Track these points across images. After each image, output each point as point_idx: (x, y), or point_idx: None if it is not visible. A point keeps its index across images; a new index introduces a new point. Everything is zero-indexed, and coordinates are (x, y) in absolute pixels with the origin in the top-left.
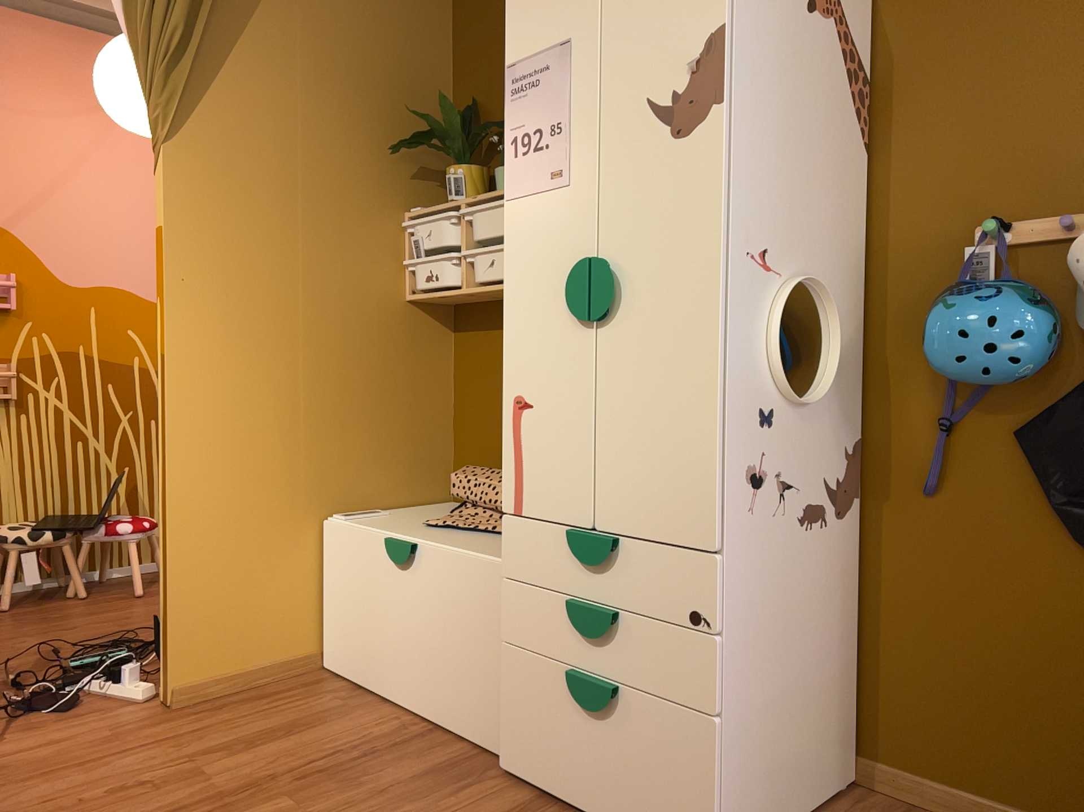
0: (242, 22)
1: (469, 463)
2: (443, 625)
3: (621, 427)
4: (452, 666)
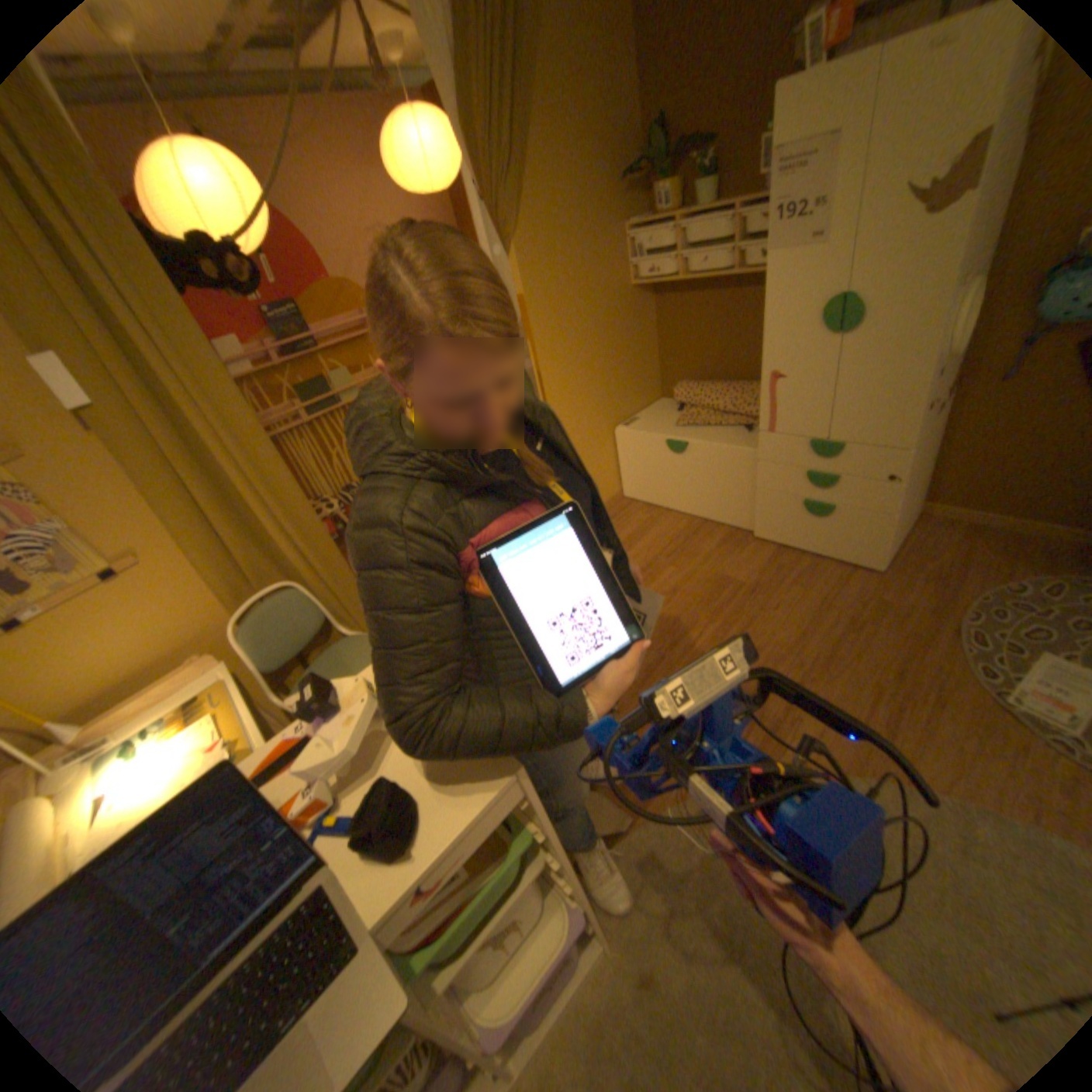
0: (525, 116)
1: (673, 376)
2: (709, 478)
3: (852, 390)
4: (716, 495)
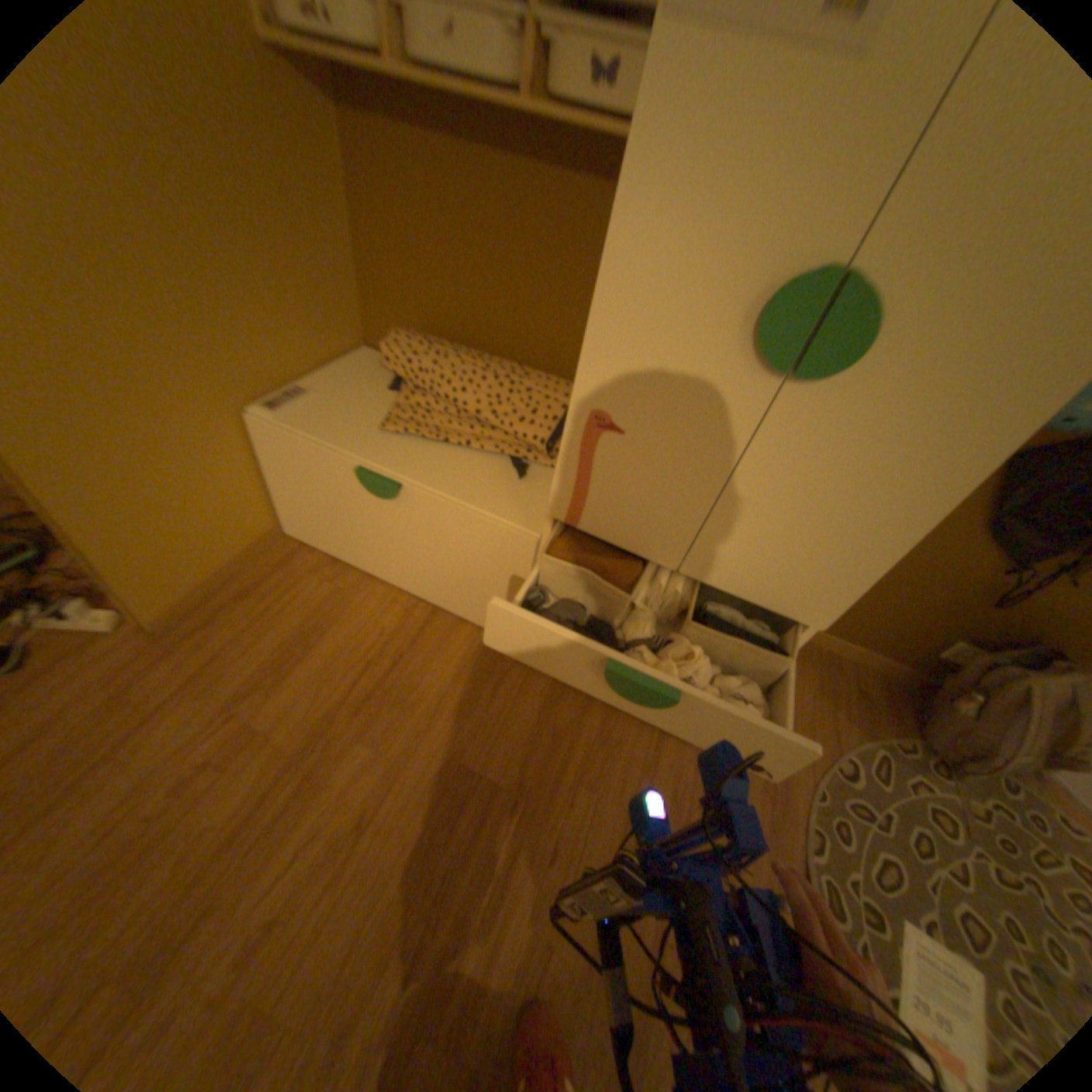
0: None
1: (388, 313)
2: (445, 554)
3: (762, 506)
4: (457, 581)
